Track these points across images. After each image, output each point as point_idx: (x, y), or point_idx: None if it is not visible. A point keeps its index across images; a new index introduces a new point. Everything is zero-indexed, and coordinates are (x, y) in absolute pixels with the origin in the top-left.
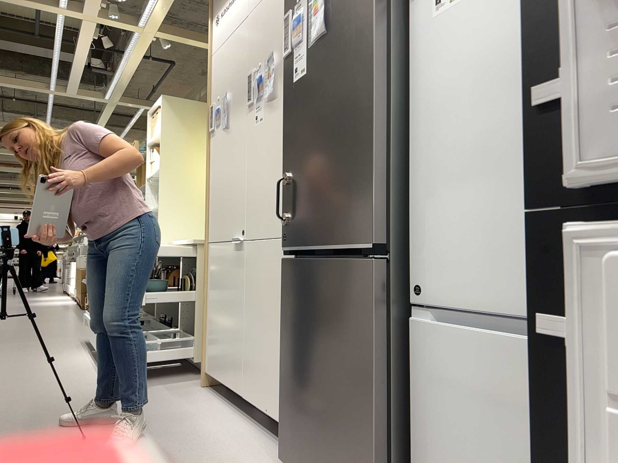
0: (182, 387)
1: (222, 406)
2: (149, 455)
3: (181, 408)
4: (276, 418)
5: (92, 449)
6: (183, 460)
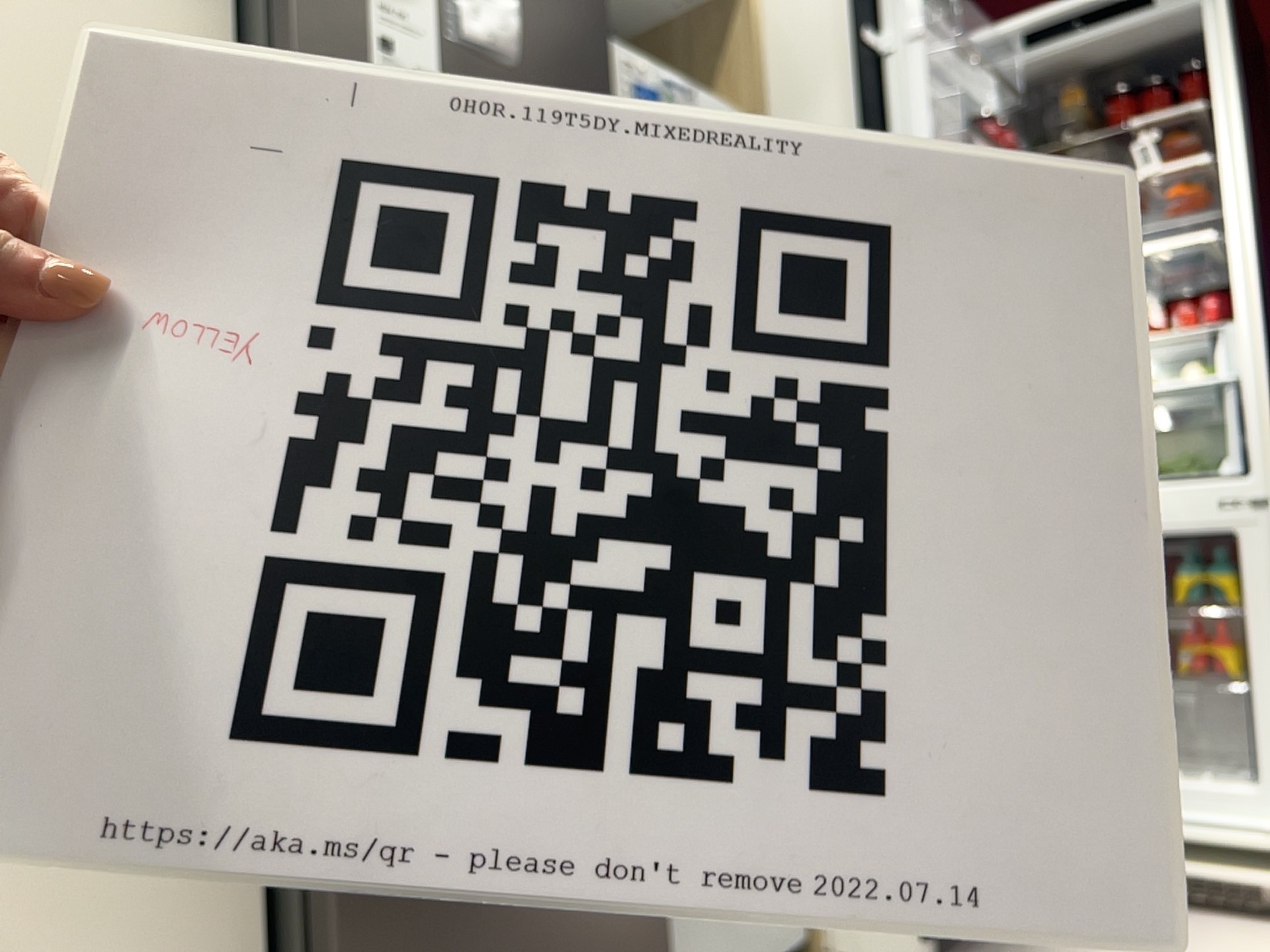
0: None
1: None
2: None
3: None
4: None
5: None
6: None
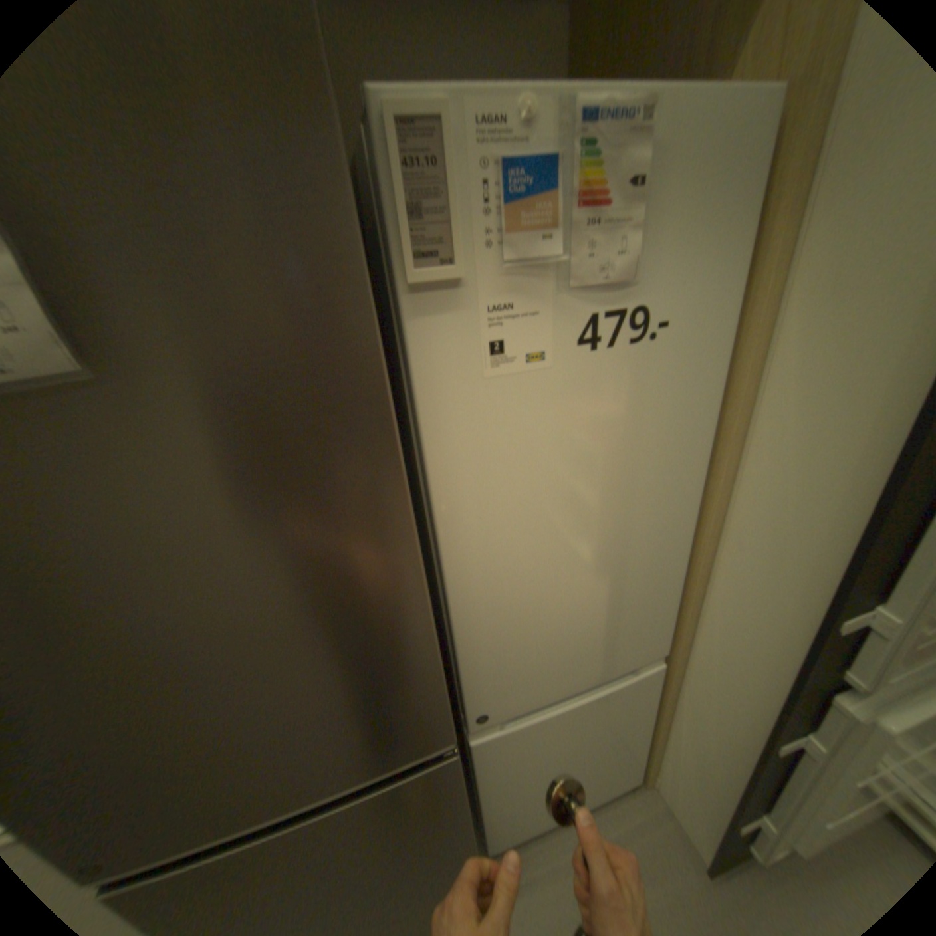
0: None
1: None
2: None
3: None
4: None
5: None
6: None
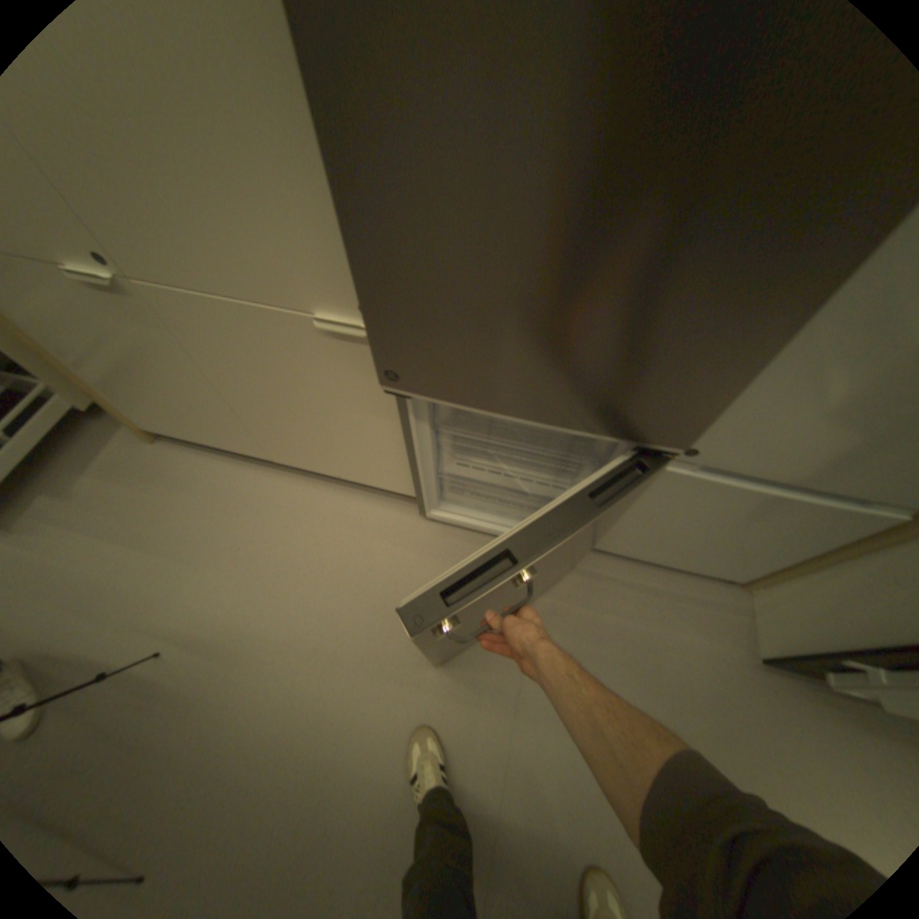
0: (121, 462)
1: (231, 468)
2: (271, 611)
3: (187, 507)
4: (362, 481)
5: (190, 657)
6: (315, 589)
